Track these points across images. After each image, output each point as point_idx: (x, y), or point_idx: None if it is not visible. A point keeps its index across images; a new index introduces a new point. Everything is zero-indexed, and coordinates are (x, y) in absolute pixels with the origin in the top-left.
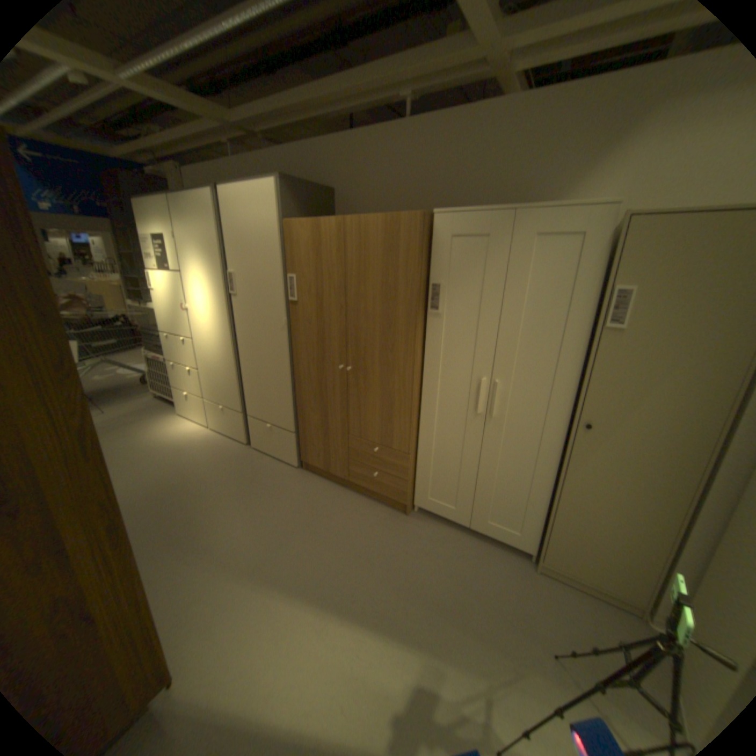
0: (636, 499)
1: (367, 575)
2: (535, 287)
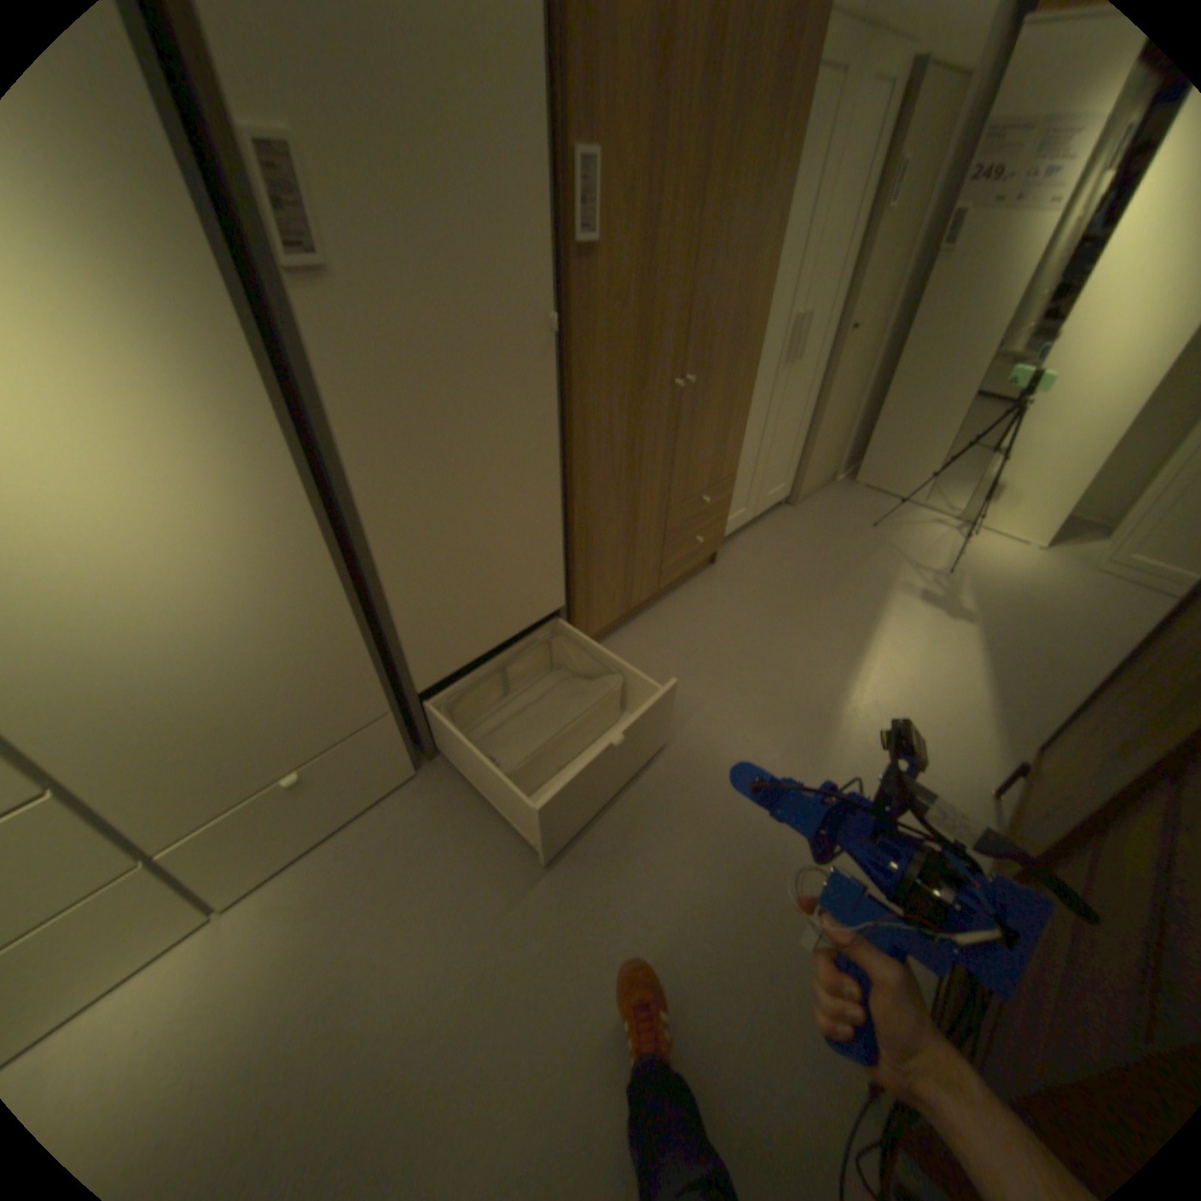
0: (854, 382)
1: (811, 613)
2: (853, 164)
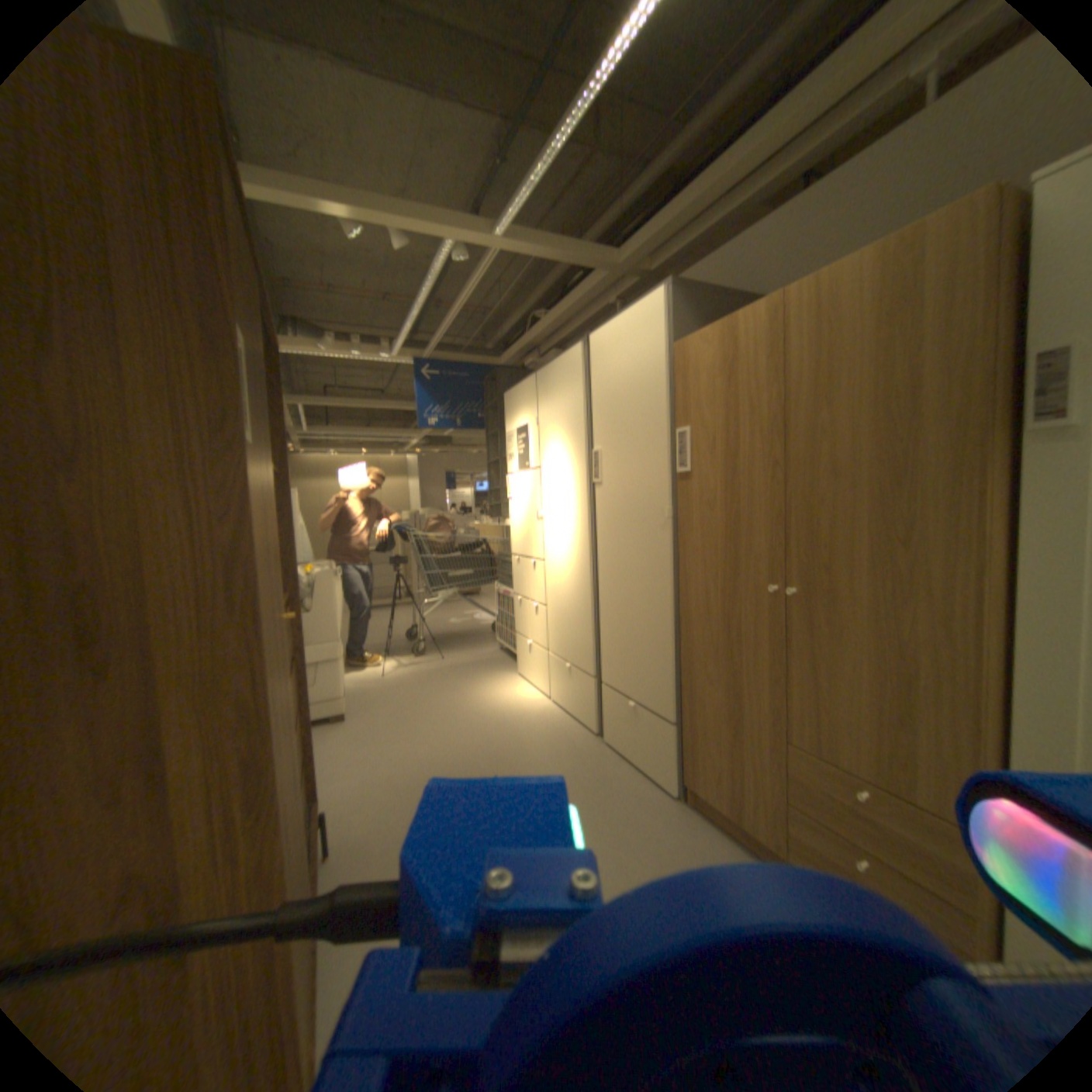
0: None
1: None
2: None
